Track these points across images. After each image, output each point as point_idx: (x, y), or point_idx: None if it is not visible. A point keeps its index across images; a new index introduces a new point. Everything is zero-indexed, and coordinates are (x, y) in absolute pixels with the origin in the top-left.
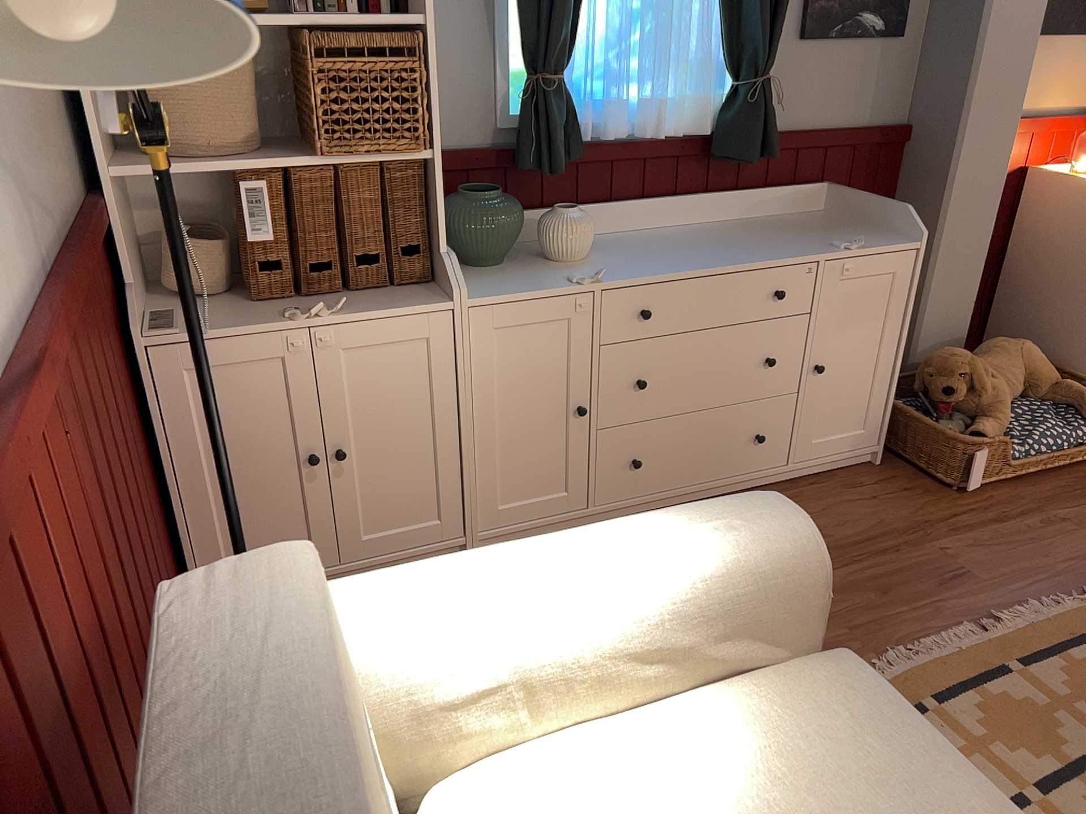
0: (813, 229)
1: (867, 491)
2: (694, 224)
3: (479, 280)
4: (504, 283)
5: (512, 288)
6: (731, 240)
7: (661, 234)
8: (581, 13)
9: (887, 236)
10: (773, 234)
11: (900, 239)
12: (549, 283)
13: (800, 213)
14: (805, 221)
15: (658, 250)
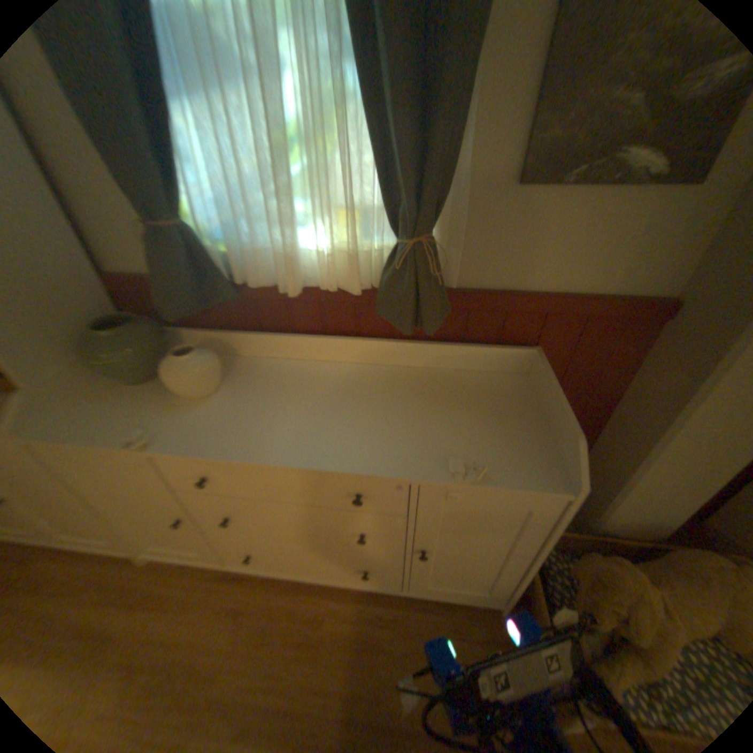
0: (473, 410)
1: (465, 648)
2: (373, 364)
3: (94, 403)
4: (97, 416)
5: (82, 429)
6: (367, 405)
7: (326, 372)
8: (181, 147)
9: (544, 456)
10: (419, 407)
11: (553, 473)
12: (117, 431)
13: (496, 372)
14: (485, 388)
15: (282, 400)
